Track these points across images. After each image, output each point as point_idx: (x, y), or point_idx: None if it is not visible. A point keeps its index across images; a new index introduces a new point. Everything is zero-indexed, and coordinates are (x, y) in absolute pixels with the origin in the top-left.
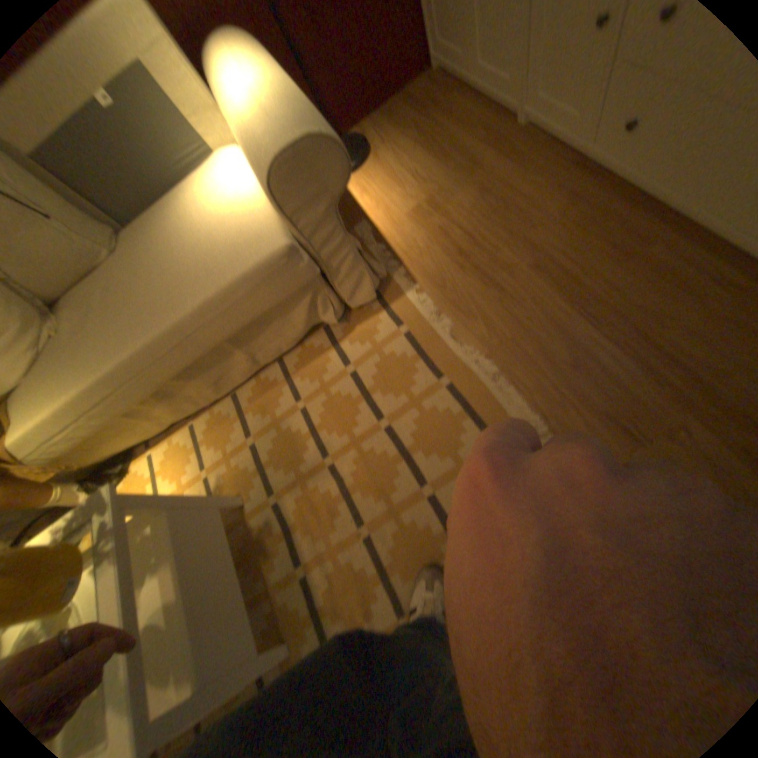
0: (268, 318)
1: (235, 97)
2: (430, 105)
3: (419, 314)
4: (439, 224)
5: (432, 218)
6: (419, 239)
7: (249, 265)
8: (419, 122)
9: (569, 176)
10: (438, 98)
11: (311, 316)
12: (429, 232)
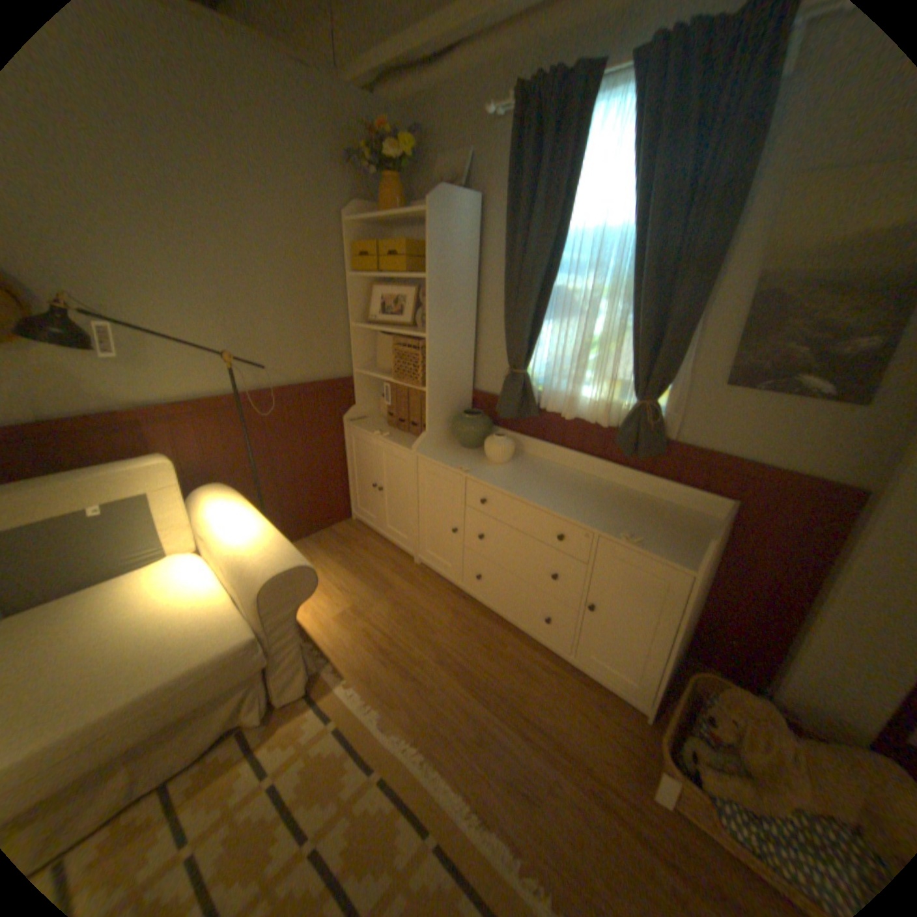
0: (187, 719)
1: (228, 530)
2: (351, 540)
3: (346, 709)
4: (362, 627)
5: (356, 622)
6: (345, 639)
7: (208, 656)
8: (342, 549)
9: (451, 598)
10: (357, 536)
11: (227, 718)
12: (353, 633)
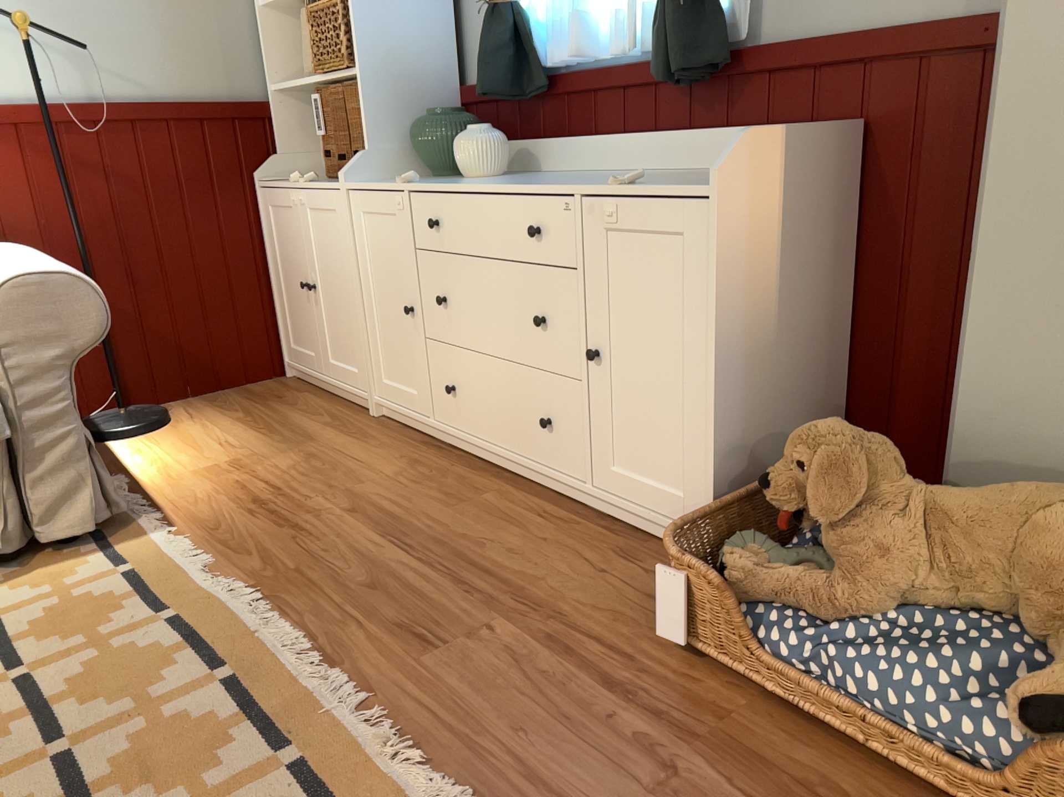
0: None
1: None
2: (272, 396)
3: (162, 550)
4: (238, 477)
5: (231, 473)
6: (202, 489)
7: None
8: (251, 406)
9: (413, 447)
10: (285, 392)
11: None
12: (220, 483)
